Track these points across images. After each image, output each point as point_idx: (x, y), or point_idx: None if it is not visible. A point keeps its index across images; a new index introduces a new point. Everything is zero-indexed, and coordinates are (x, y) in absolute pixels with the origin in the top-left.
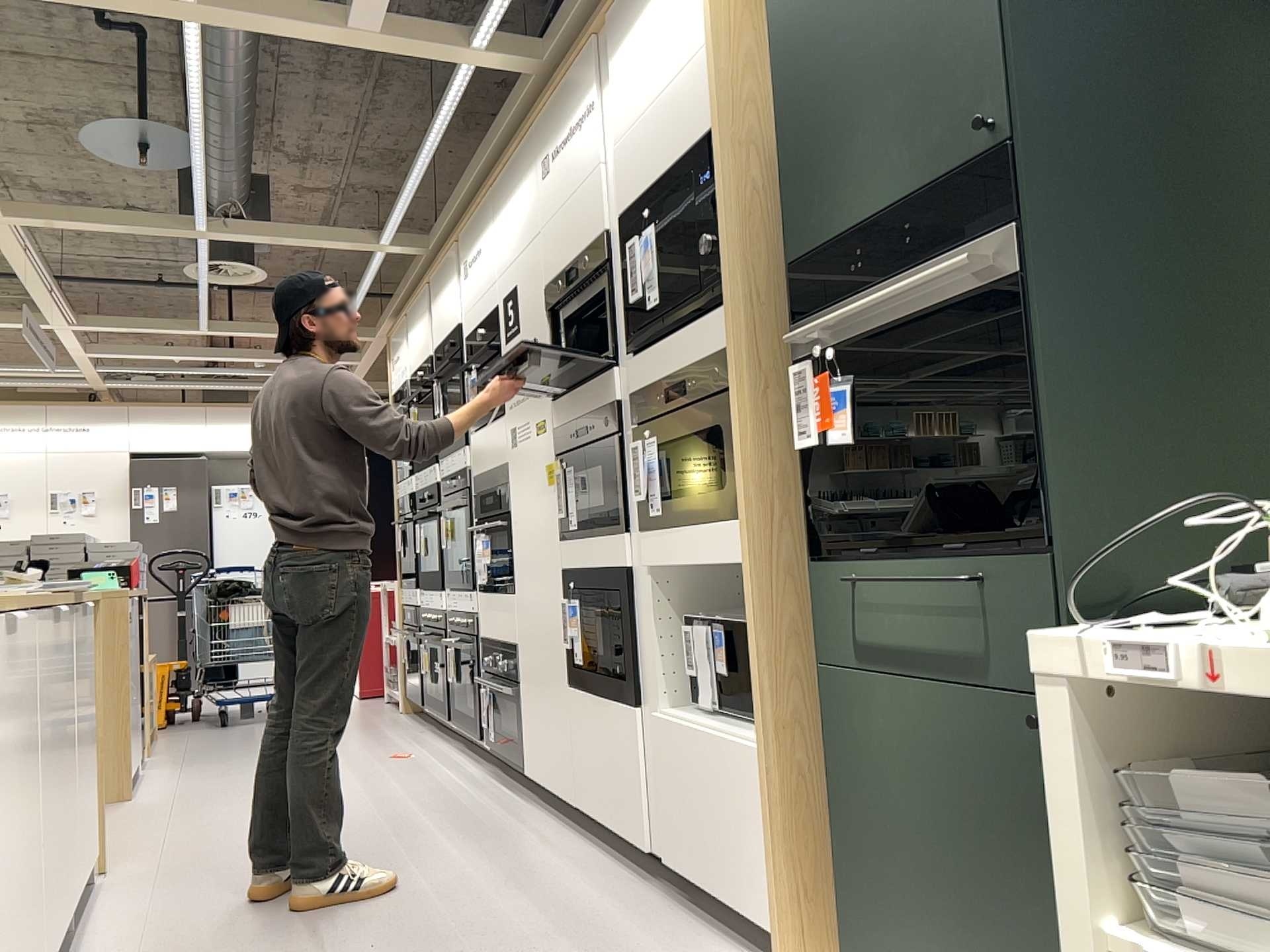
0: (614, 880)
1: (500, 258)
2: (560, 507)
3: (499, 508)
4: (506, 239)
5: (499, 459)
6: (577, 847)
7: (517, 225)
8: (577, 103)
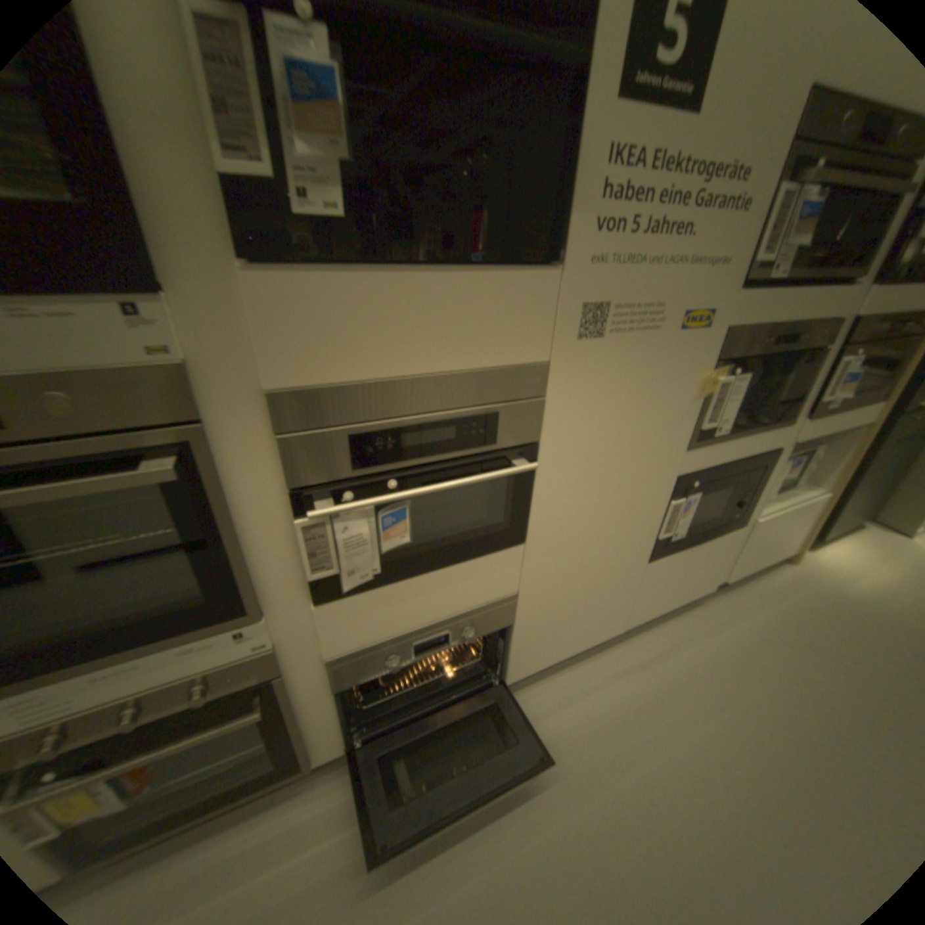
0: (701, 622)
1: None
2: (709, 417)
3: (491, 442)
4: None
5: (509, 354)
6: (642, 647)
7: None
8: None
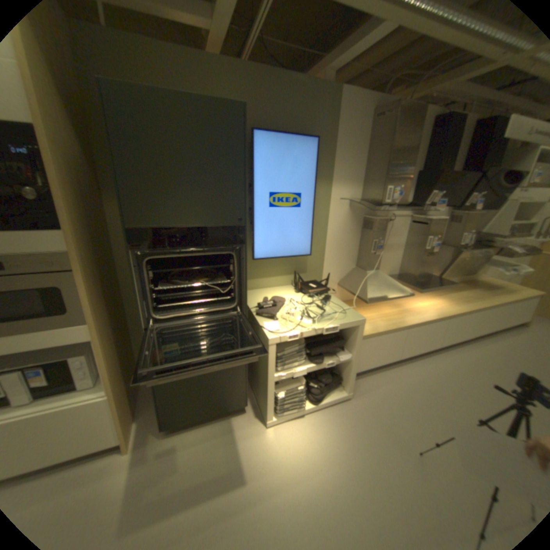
0: None
1: None
2: None
3: None
4: None
5: None
6: None
7: None
8: None
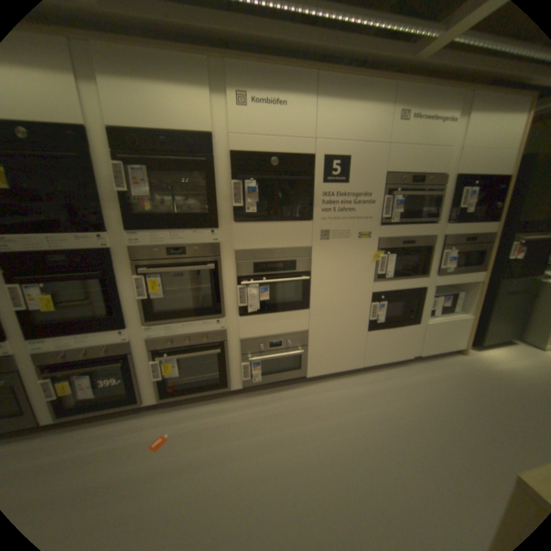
0: (405, 372)
1: (326, 128)
2: (379, 269)
3: (294, 269)
4: (339, 121)
5: (298, 244)
6: (373, 377)
7: (359, 123)
8: (443, 107)
